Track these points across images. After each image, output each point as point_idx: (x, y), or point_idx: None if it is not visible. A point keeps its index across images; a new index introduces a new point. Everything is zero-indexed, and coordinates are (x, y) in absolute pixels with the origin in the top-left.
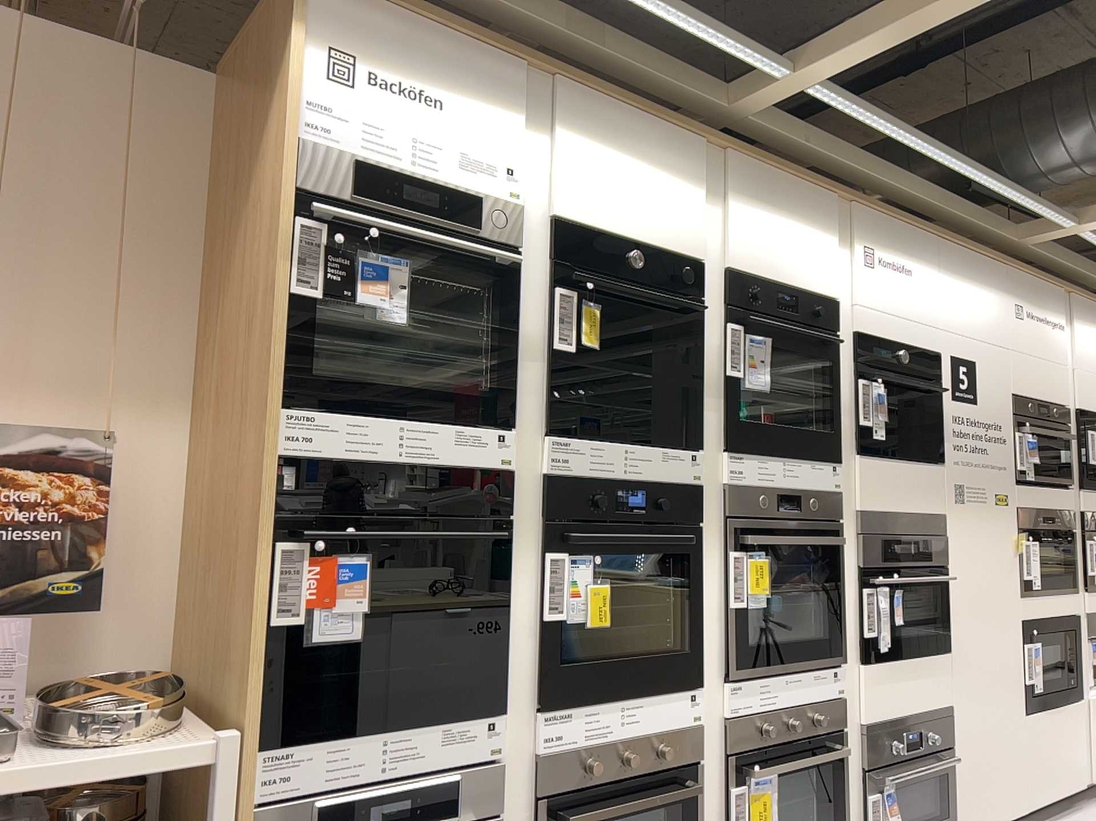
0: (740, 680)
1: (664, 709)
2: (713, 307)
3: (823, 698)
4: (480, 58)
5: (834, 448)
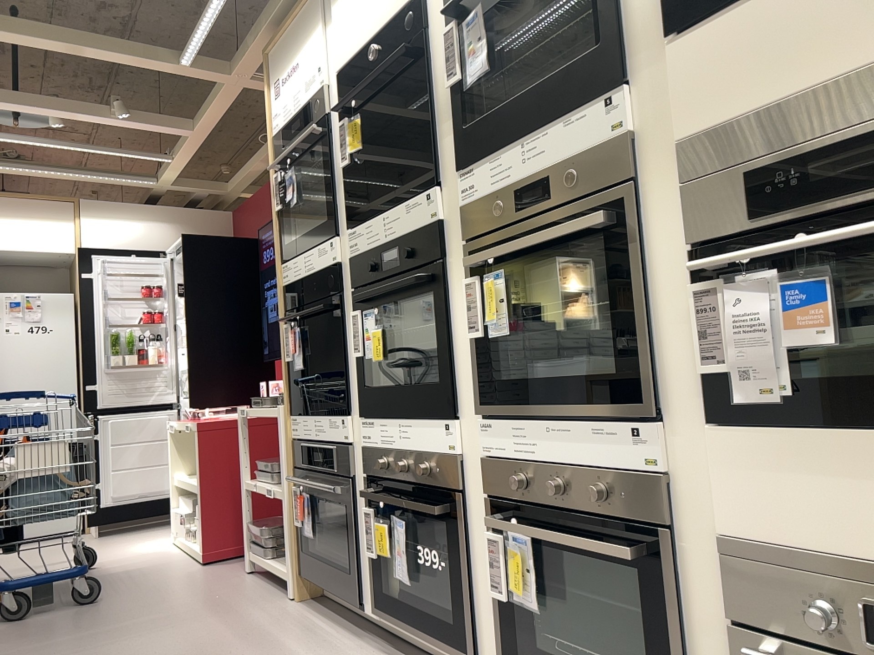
0: (495, 420)
1: (426, 434)
2: (436, 26)
3: (617, 467)
4: (303, 16)
5: (605, 67)
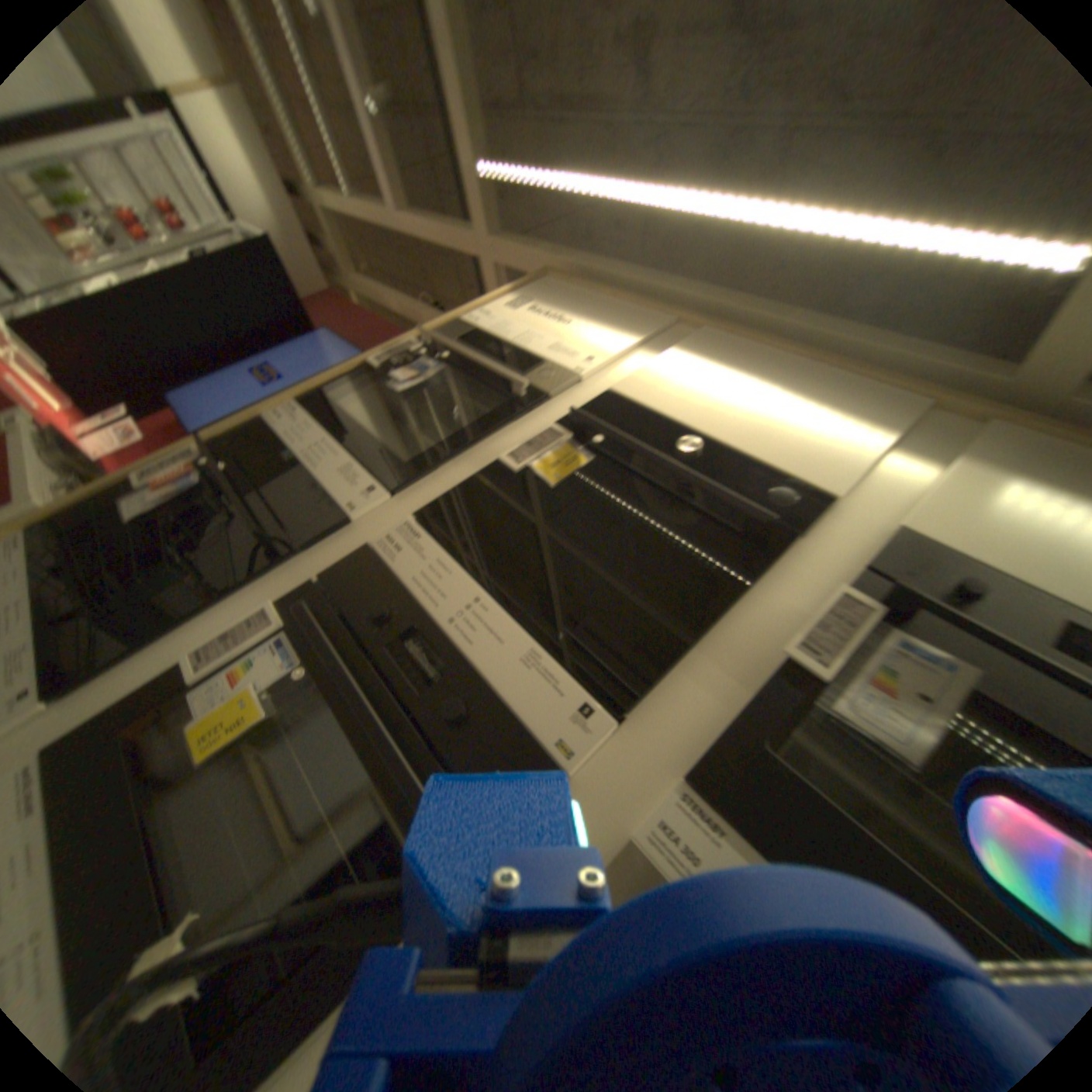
0: None
1: None
2: (824, 563)
3: None
4: (627, 315)
5: None
